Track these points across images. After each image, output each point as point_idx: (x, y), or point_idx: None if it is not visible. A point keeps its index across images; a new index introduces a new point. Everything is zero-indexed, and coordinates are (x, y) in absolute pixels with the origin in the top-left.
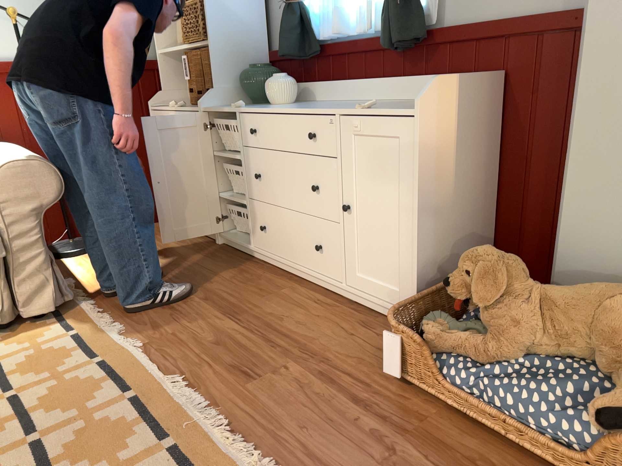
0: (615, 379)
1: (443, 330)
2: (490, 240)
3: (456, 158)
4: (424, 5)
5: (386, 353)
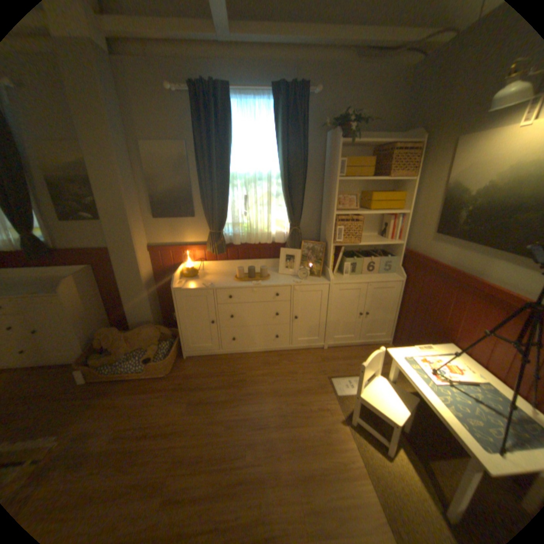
0: (147, 351)
1: (95, 361)
2: (106, 319)
3: (81, 301)
4: (44, 241)
5: (76, 378)
